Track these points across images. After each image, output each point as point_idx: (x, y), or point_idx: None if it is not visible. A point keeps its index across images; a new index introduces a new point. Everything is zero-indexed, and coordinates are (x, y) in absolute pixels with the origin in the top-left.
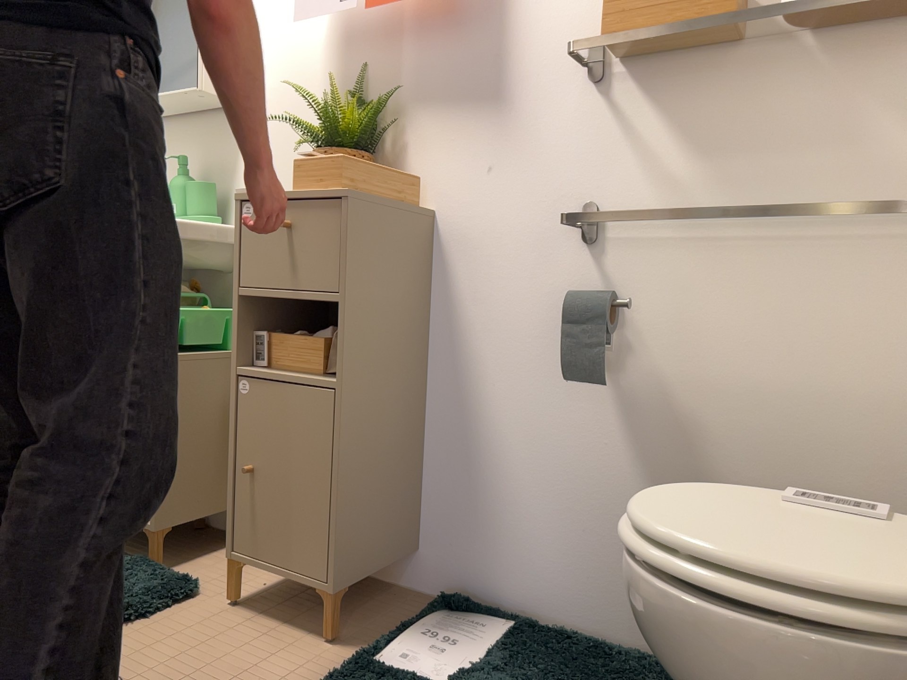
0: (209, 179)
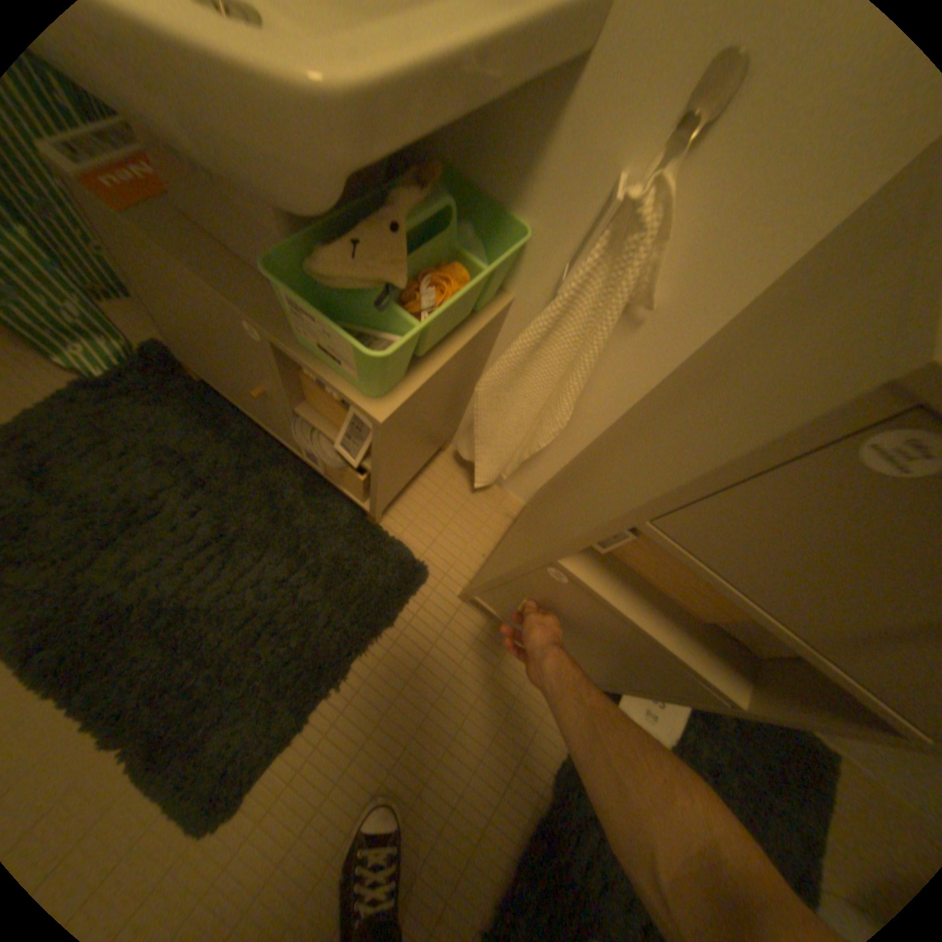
0: None
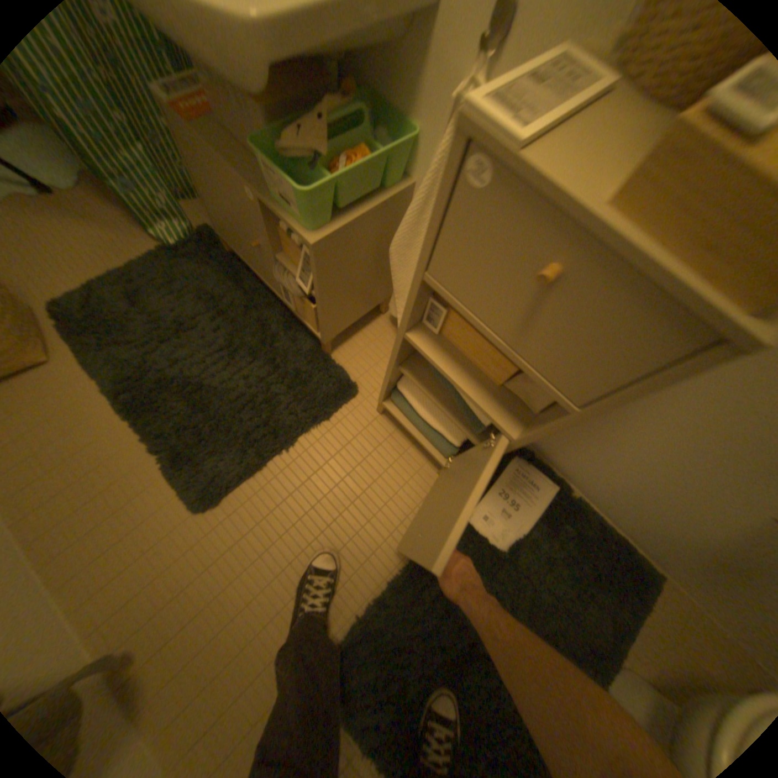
0: None
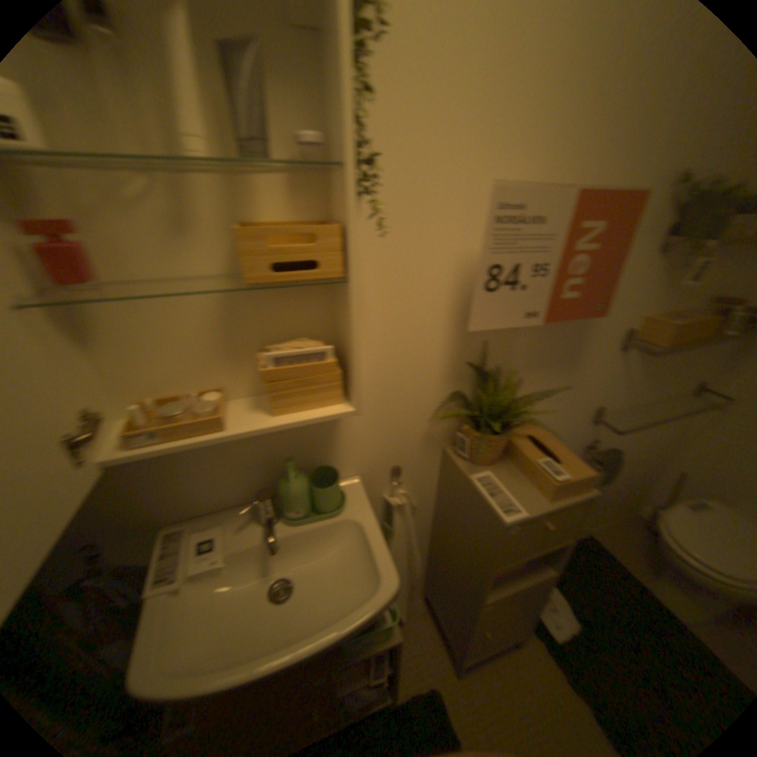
0: (293, 453)
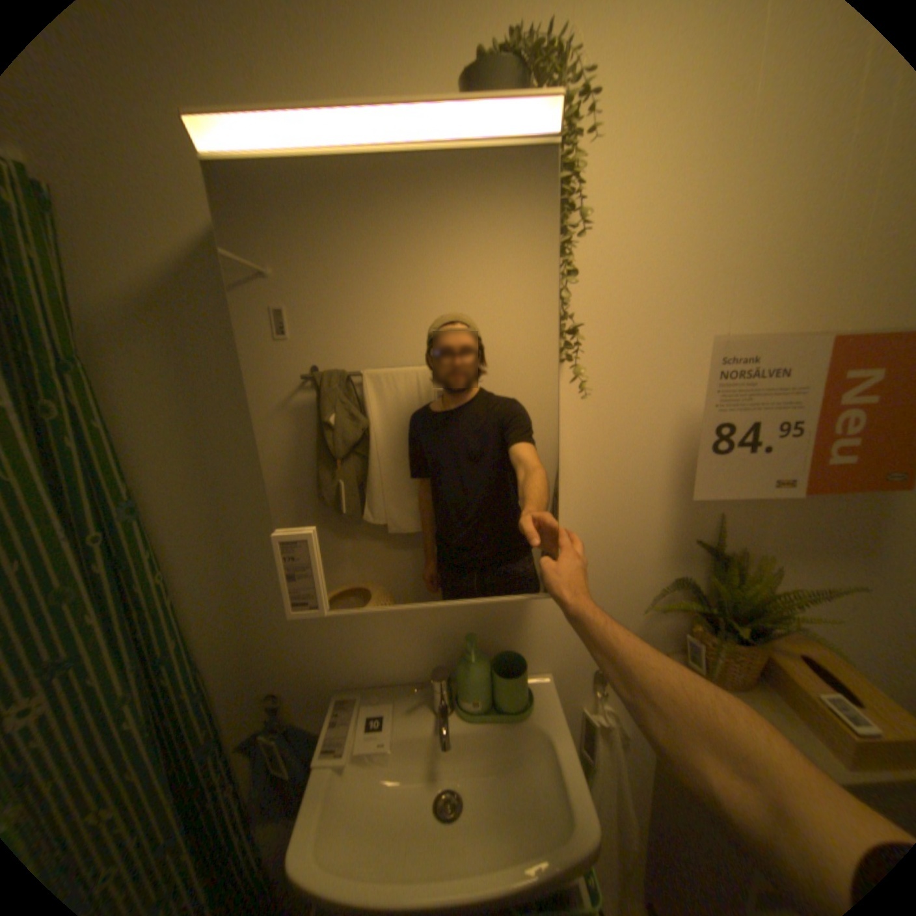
0: (474, 630)
